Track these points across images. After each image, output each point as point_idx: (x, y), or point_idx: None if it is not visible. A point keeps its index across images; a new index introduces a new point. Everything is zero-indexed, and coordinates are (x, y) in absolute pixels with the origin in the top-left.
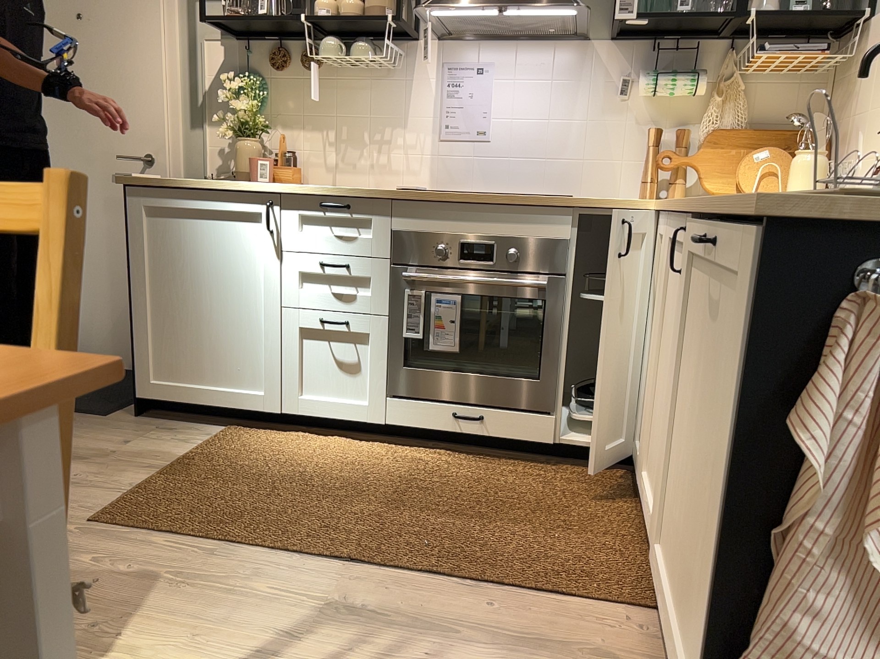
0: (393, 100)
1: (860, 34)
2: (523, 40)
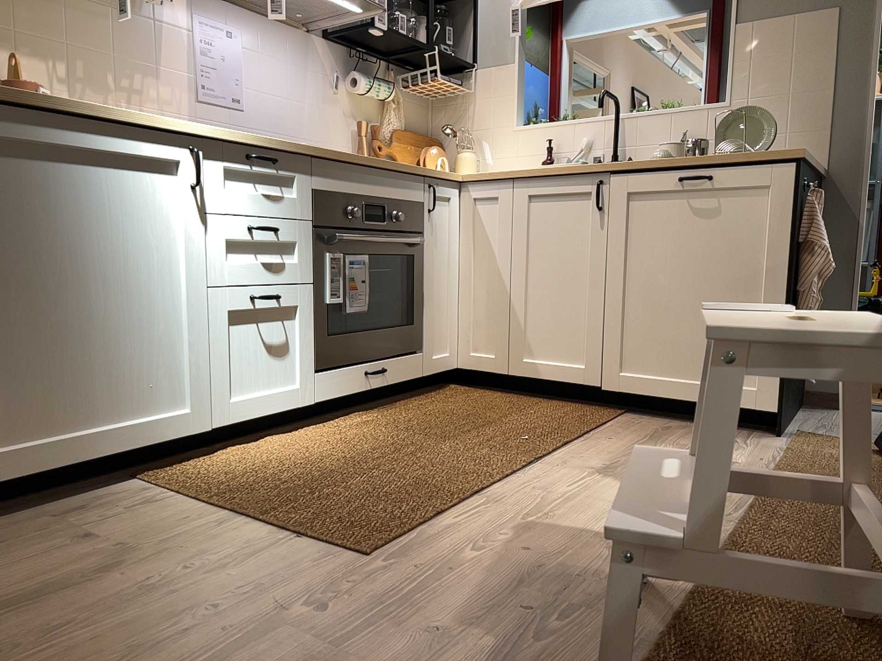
0: (145, 45)
1: (468, 78)
2: (257, 17)
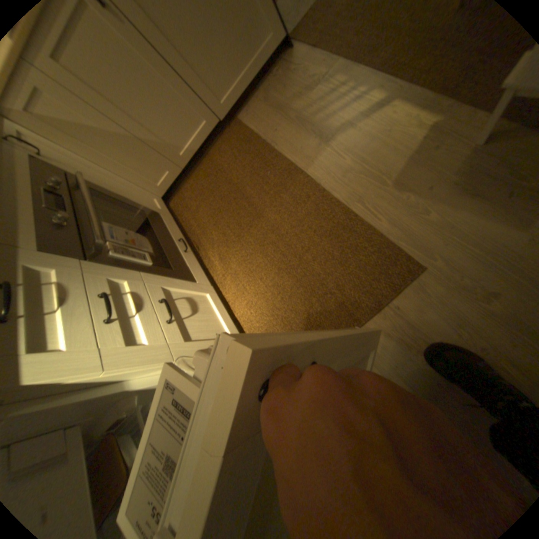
0: None
1: None
2: None
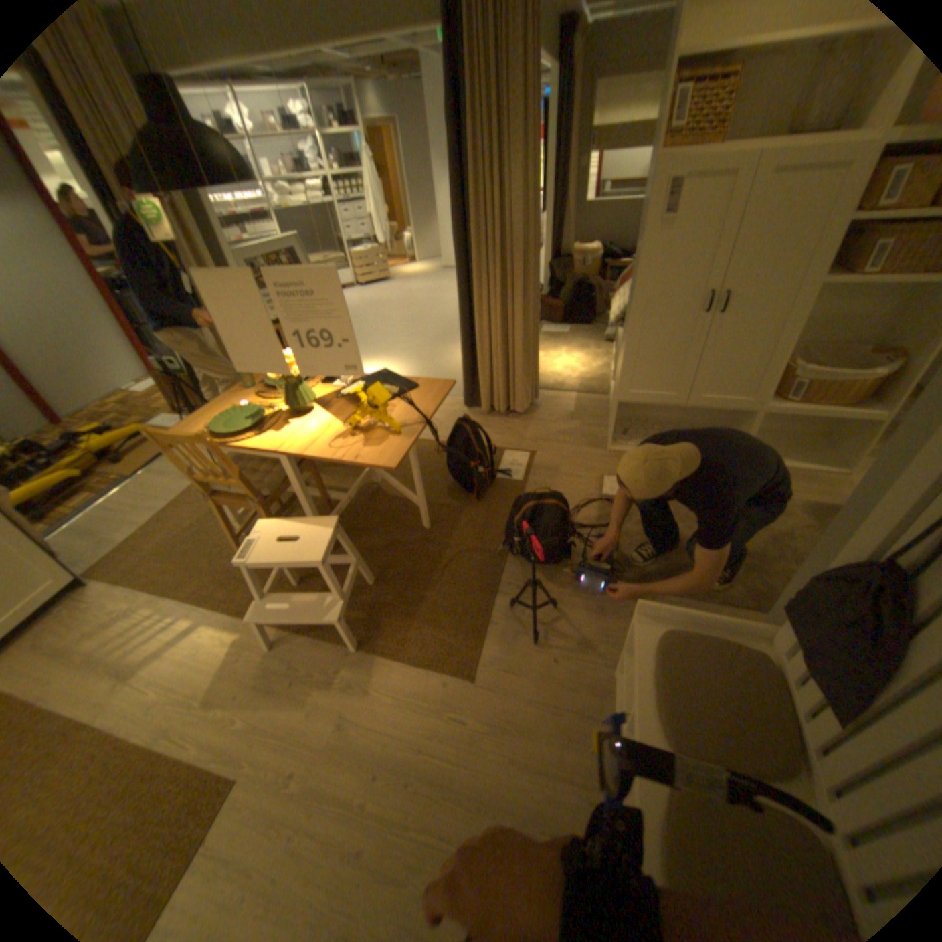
0: None
1: None
2: None
